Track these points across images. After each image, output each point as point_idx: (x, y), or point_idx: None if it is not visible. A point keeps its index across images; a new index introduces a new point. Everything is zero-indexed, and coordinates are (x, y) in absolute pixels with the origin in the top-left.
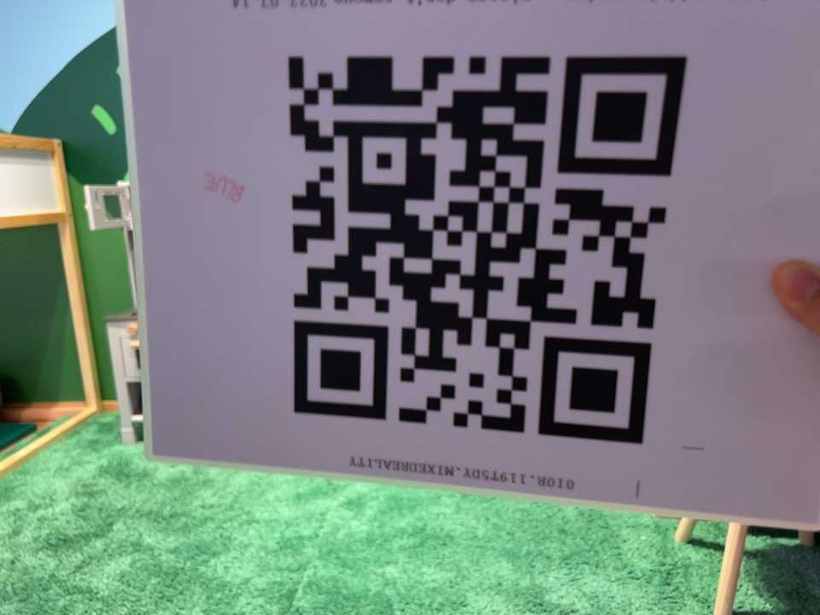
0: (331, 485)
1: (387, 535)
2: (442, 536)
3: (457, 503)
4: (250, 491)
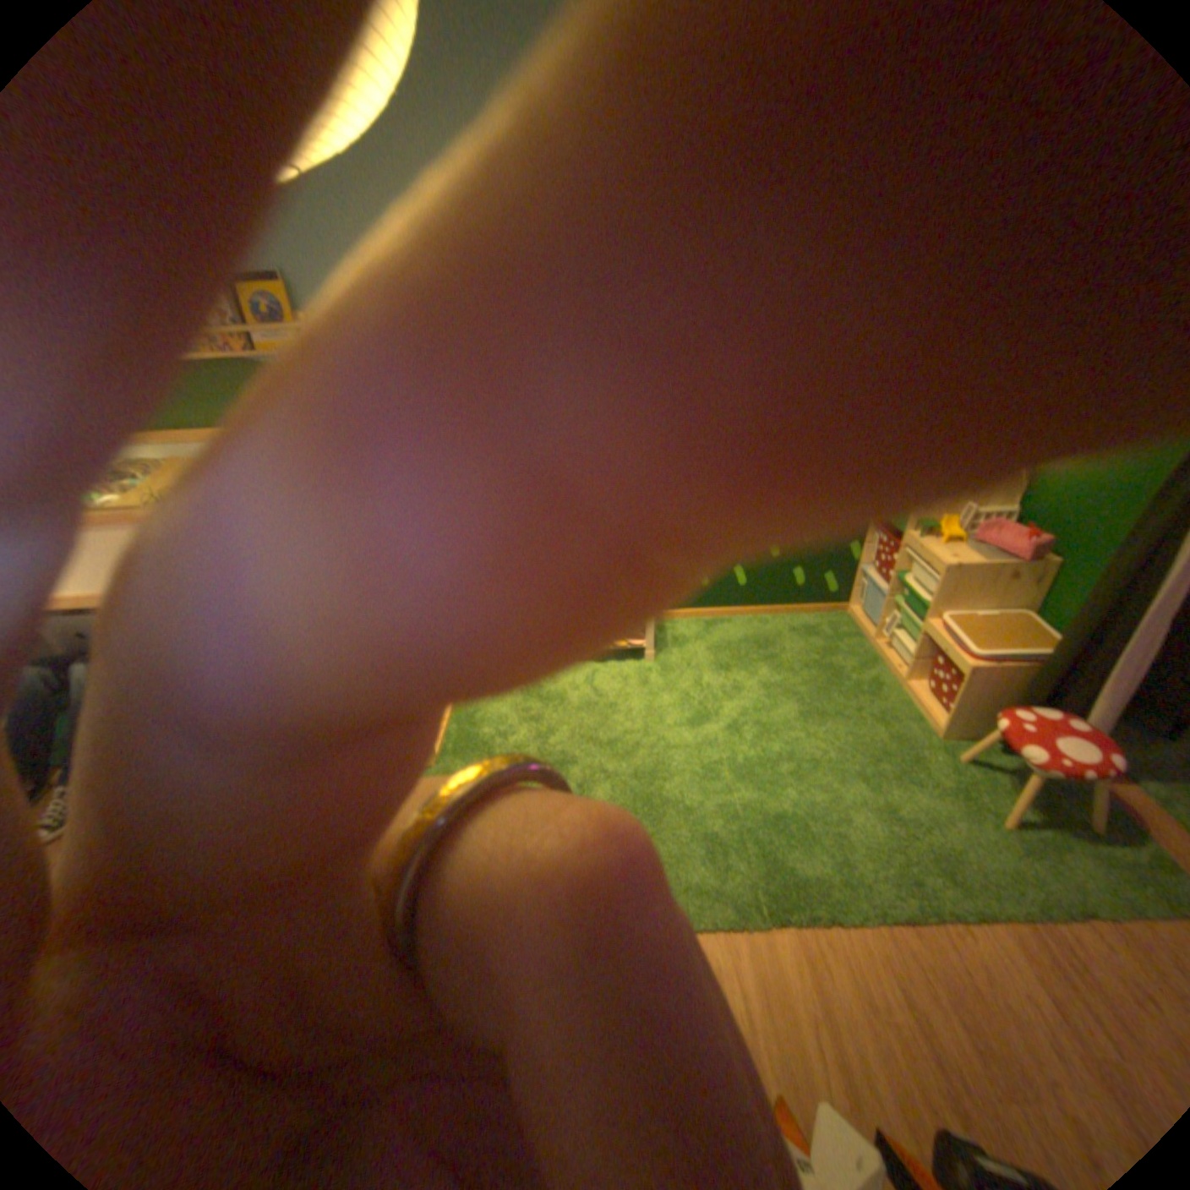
0: (704, 708)
1: (768, 758)
2: (805, 758)
3: (800, 725)
4: (649, 714)
